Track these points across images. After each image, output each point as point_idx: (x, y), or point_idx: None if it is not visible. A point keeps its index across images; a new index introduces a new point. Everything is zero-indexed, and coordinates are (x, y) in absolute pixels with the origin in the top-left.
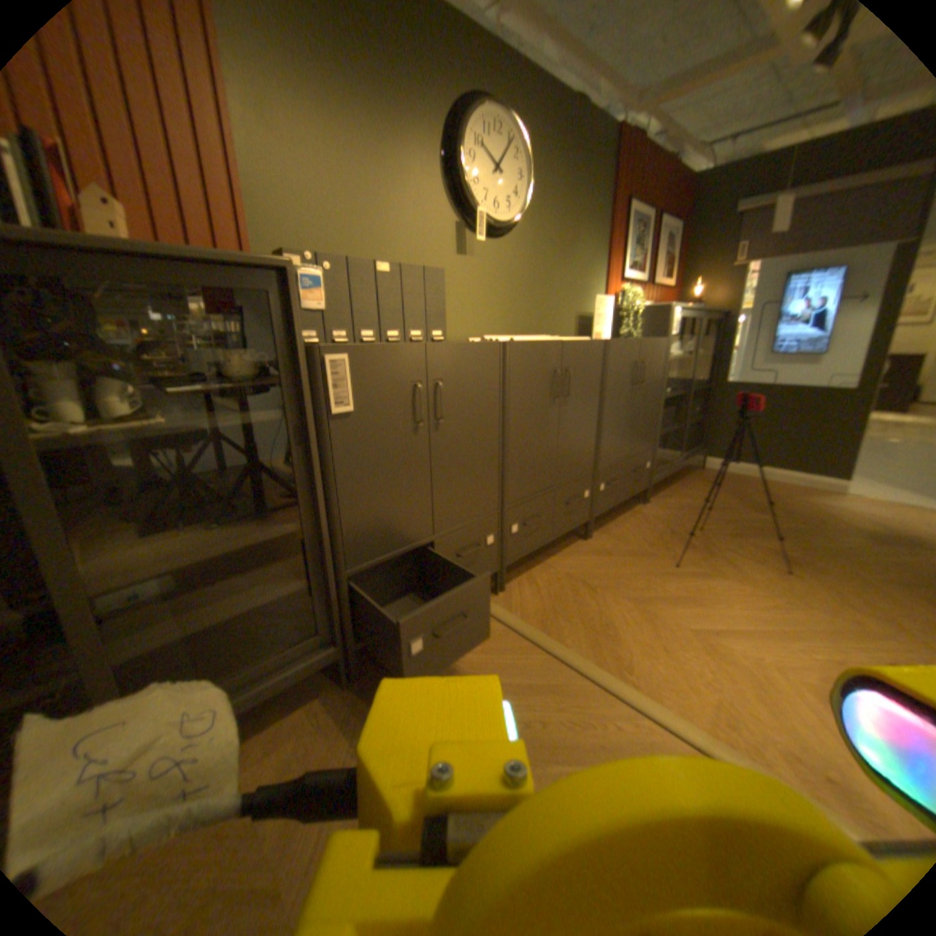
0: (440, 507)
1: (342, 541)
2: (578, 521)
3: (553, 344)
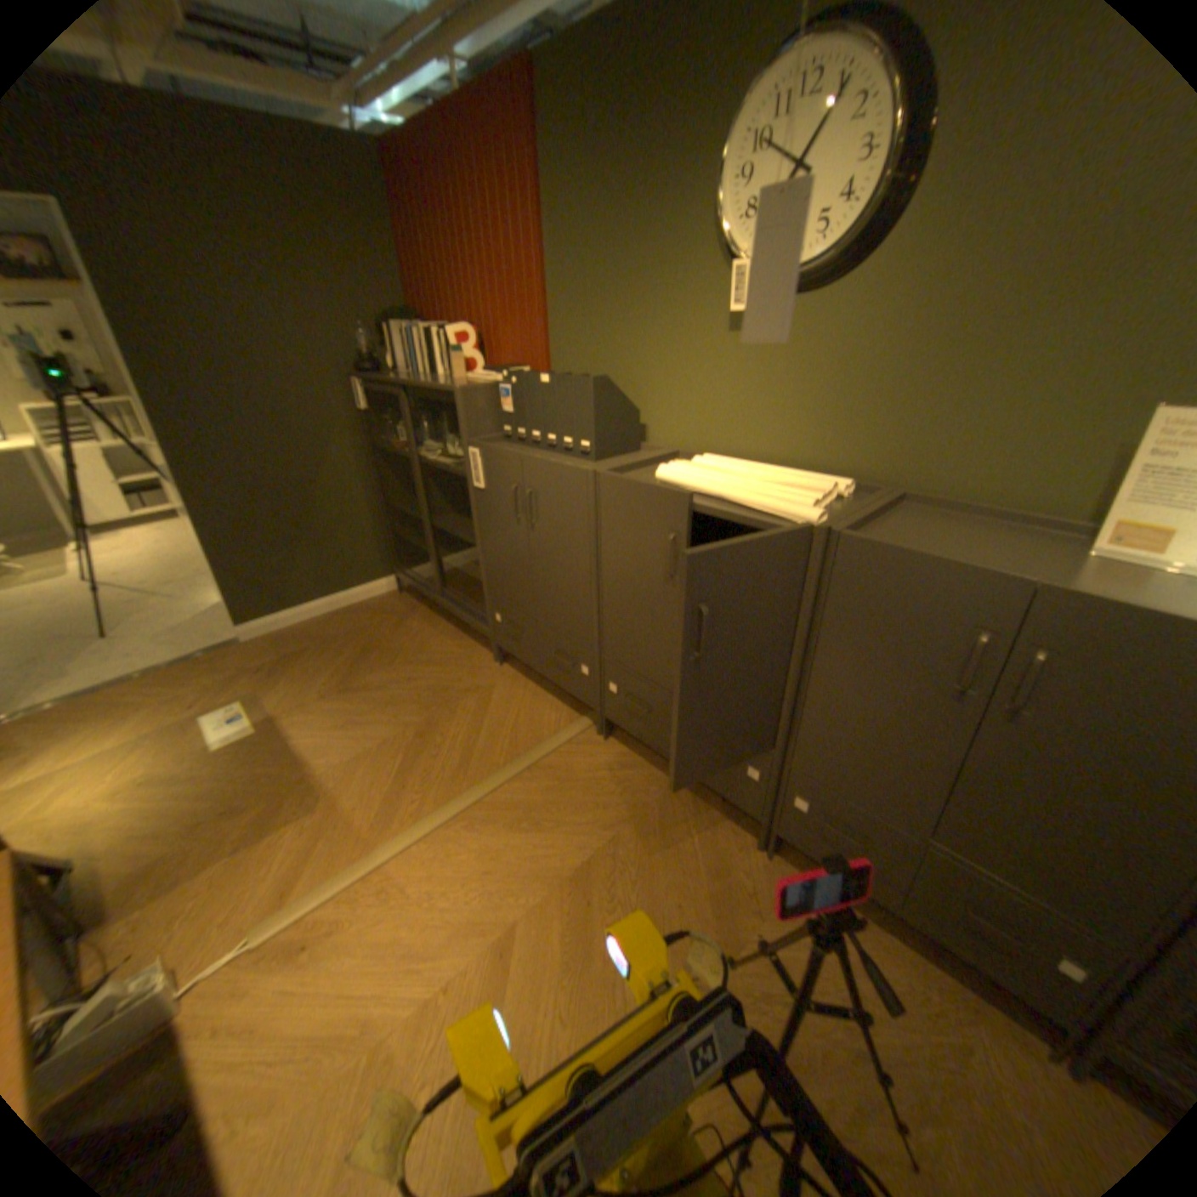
0: (540, 599)
1: (488, 571)
2: (734, 799)
3: (669, 497)
